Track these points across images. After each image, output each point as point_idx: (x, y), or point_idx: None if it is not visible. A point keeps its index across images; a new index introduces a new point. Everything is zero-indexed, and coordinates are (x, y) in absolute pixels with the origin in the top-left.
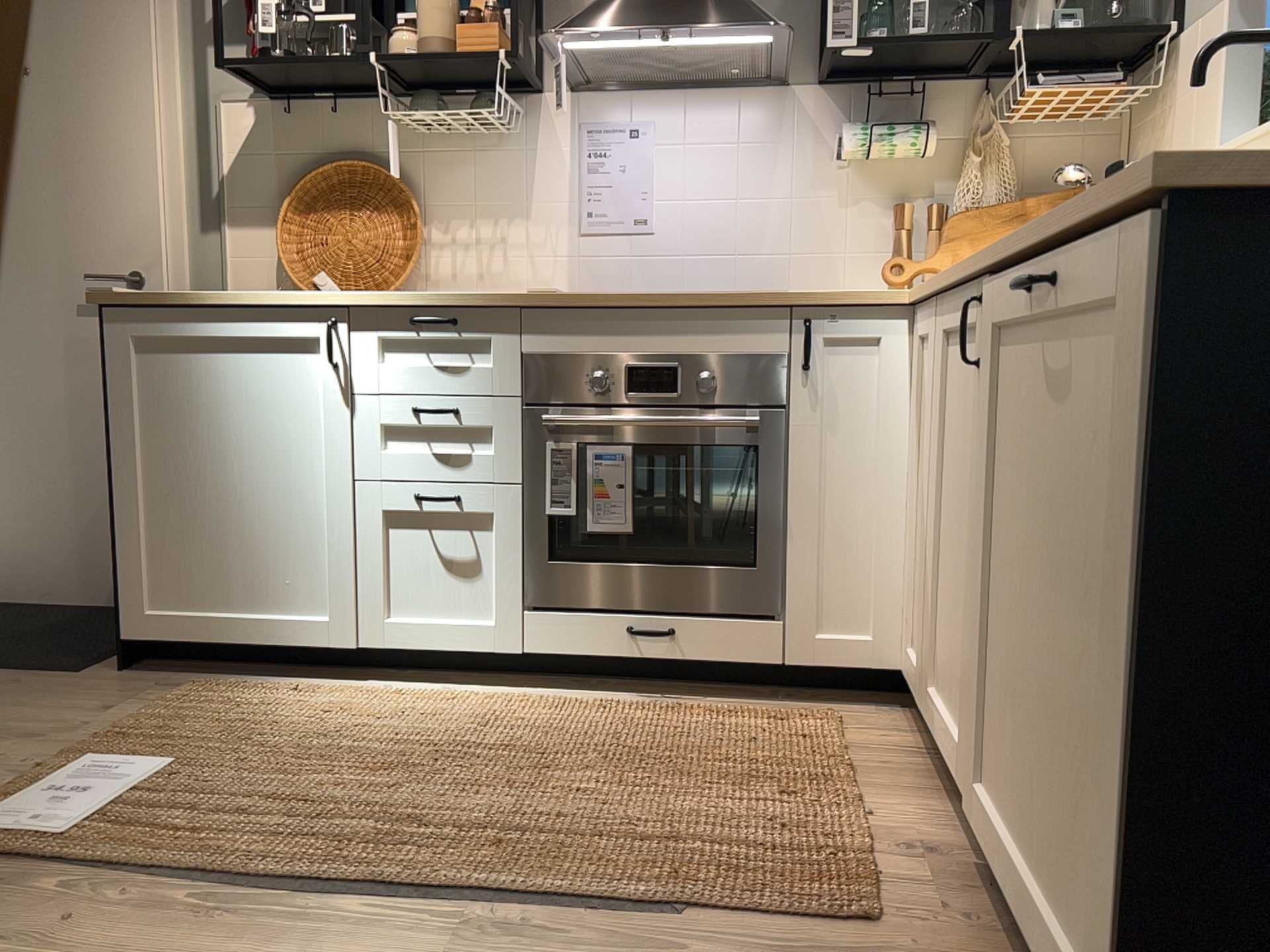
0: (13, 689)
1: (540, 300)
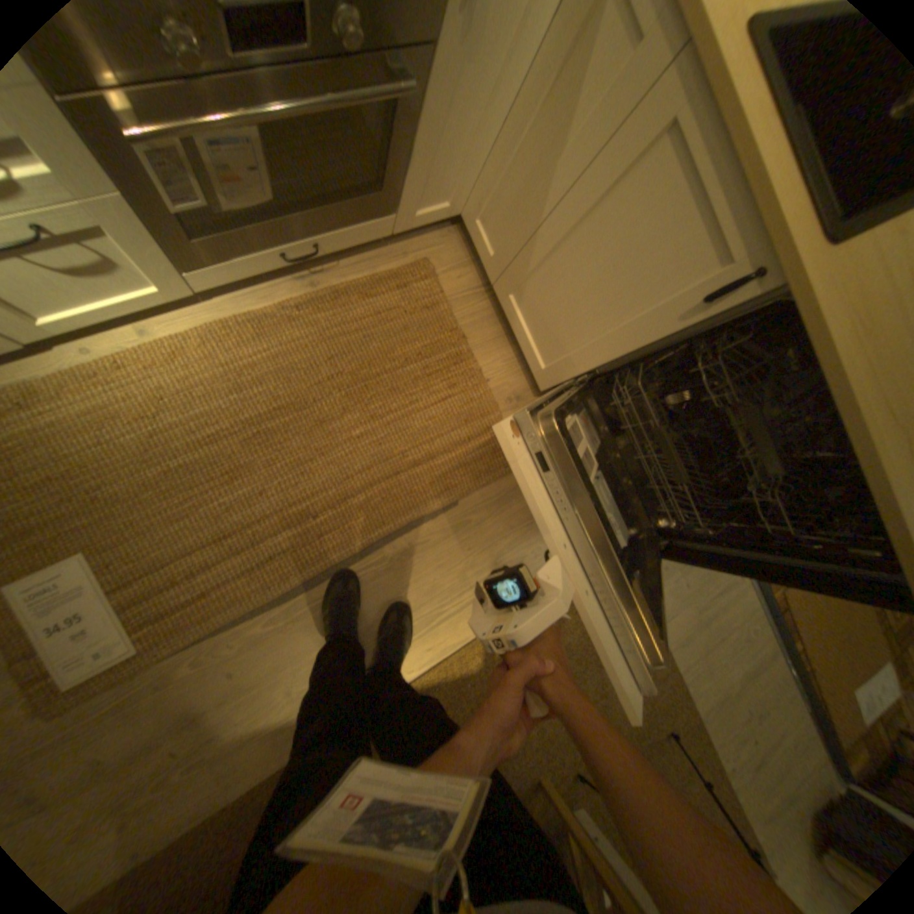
0: None
1: None
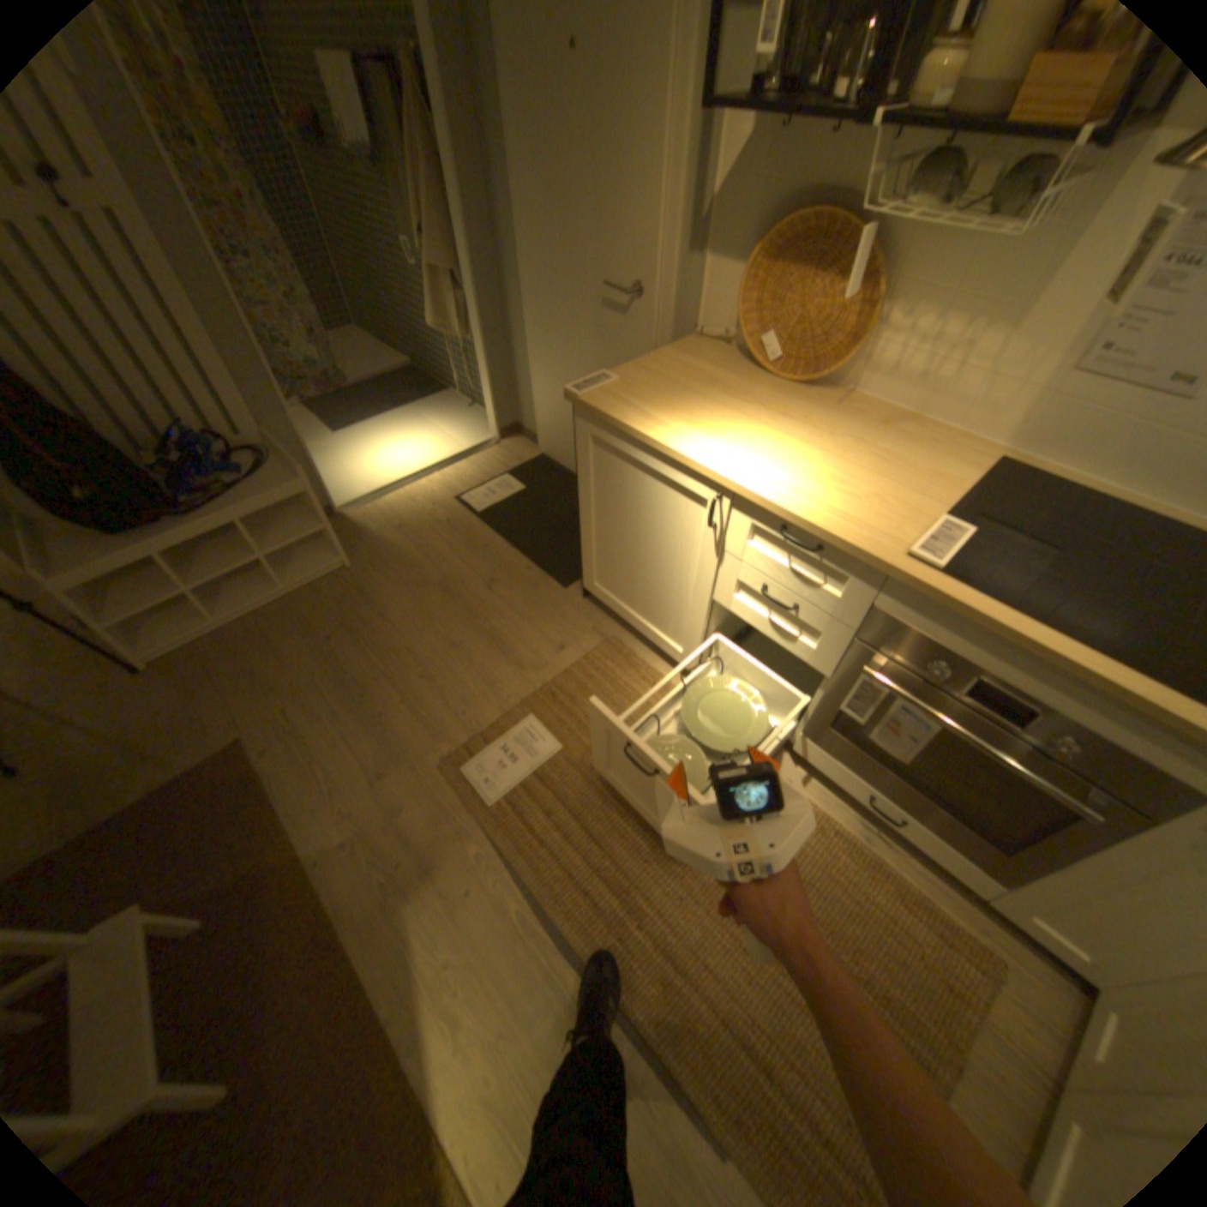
0: (533, 596)
1: (915, 584)
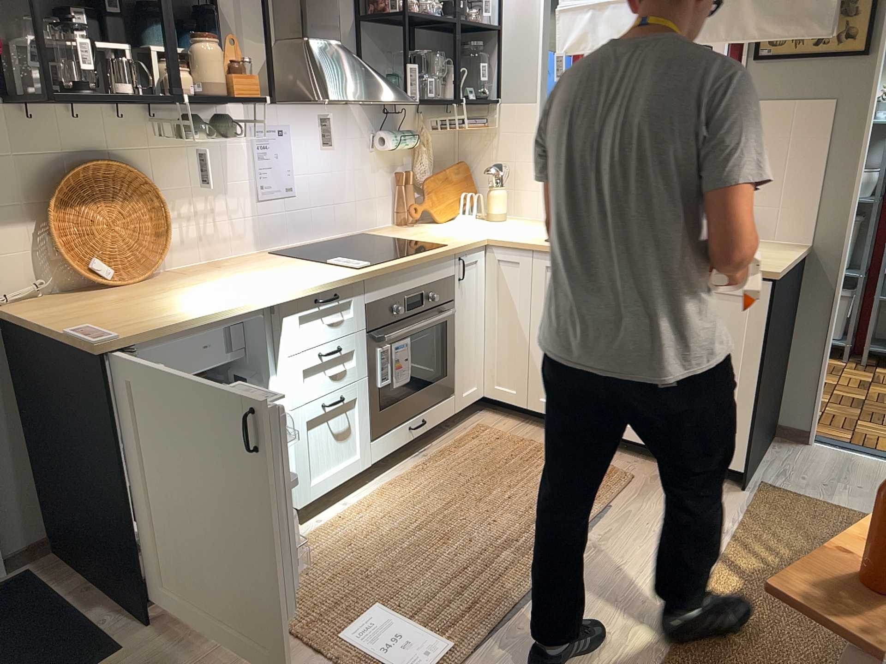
0: None
1: (375, 273)
